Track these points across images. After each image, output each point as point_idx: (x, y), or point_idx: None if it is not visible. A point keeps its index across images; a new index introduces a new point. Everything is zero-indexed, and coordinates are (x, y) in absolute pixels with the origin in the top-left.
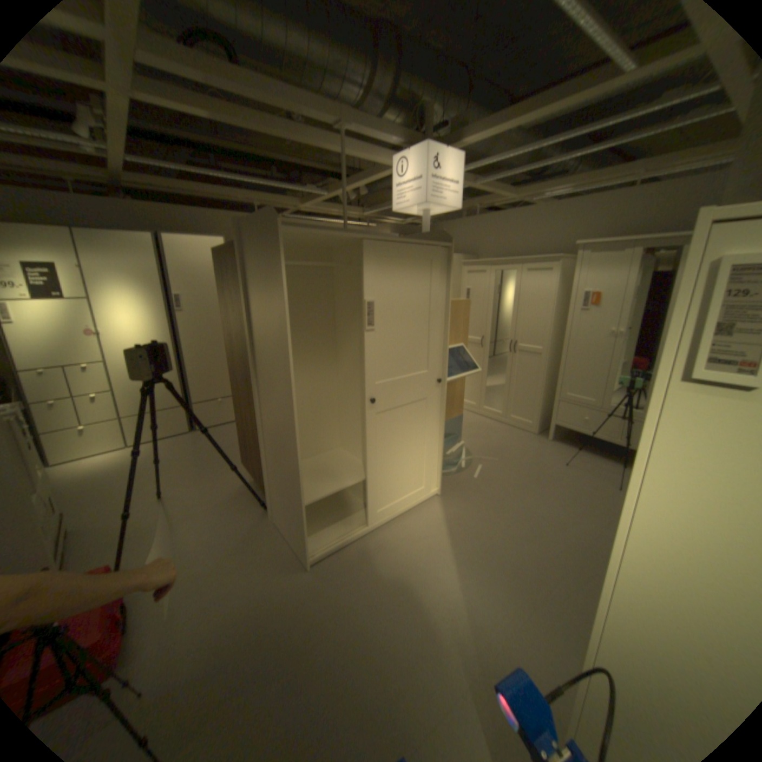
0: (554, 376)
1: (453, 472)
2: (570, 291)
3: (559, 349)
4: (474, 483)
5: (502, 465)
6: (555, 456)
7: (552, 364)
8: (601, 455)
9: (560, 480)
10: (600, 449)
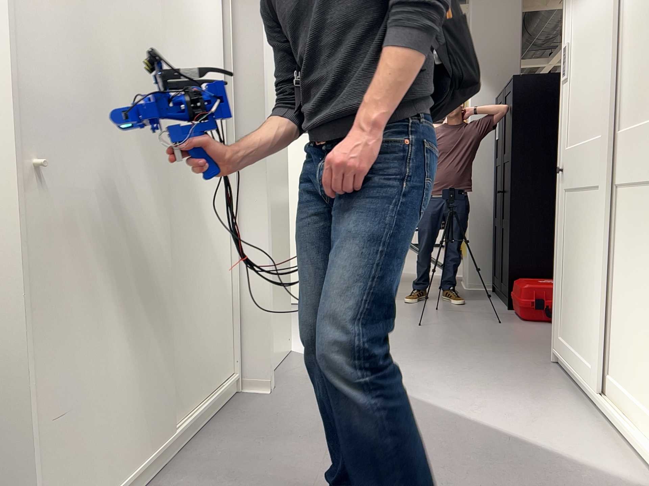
0: None
1: None
2: None
3: None
4: None
5: None
6: None
7: None
8: None
9: None
10: None
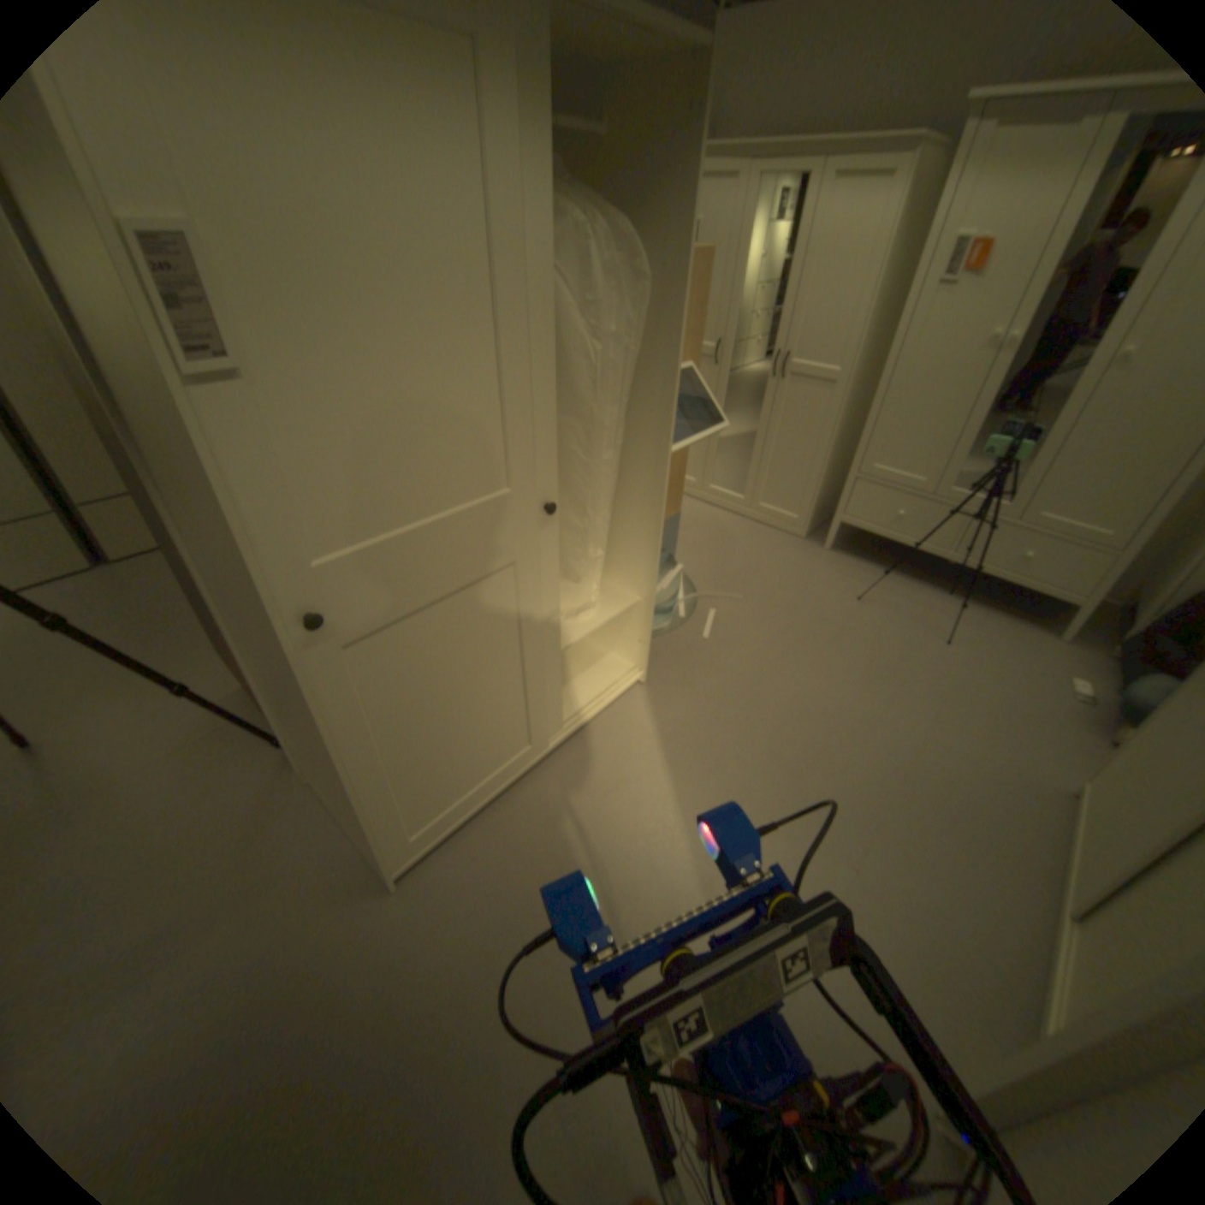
0: (850, 427)
1: (664, 628)
2: (915, 235)
3: (869, 371)
4: (705, 650)
5: (749, 606)
6: (838, 582)
7: (852, 403)
8: (911, 575)
9: (851, 631)
10: (909, 563)
